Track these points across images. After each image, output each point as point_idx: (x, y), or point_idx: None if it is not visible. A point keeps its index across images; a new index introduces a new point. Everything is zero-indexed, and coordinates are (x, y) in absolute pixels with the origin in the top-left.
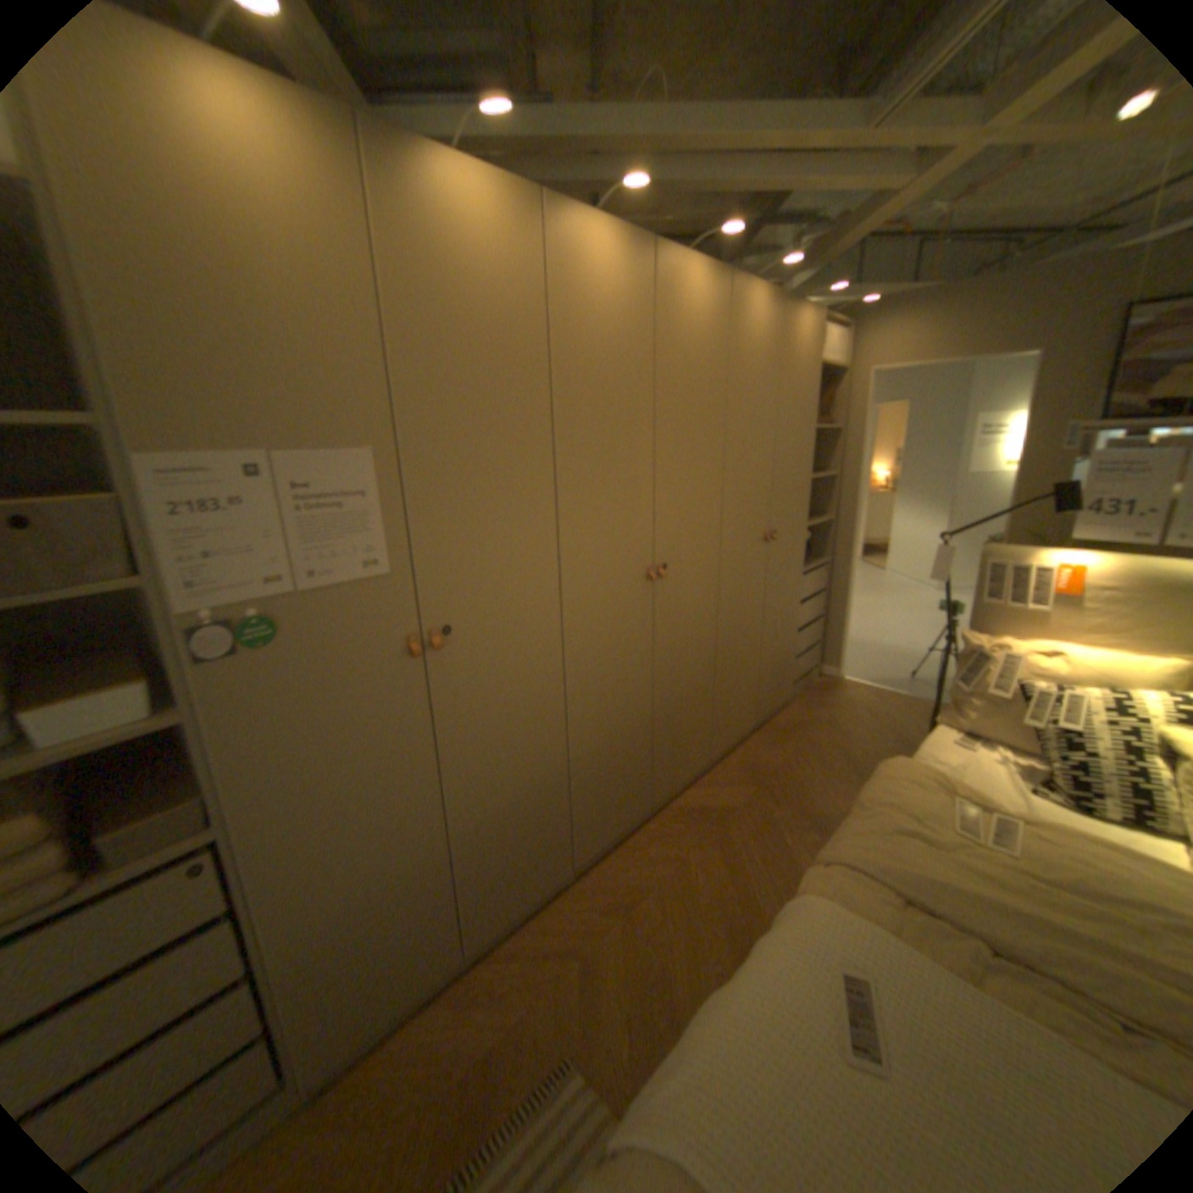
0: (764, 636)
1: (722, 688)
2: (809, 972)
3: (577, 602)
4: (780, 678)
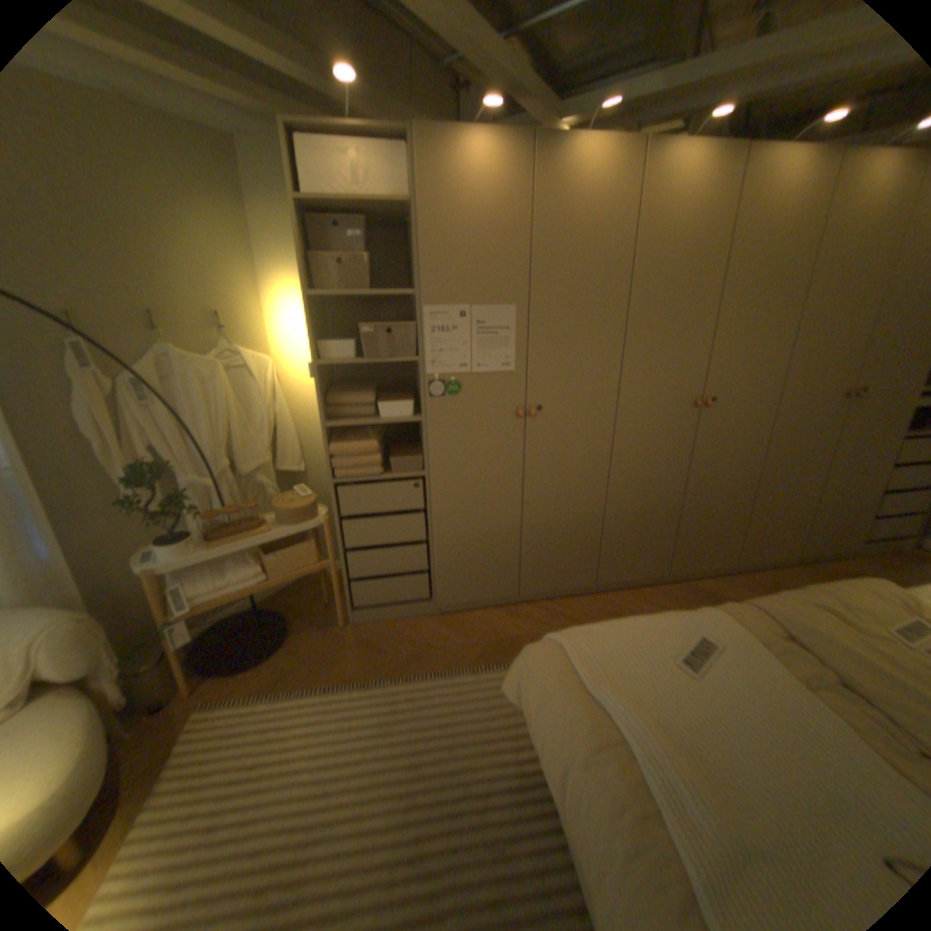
0: (829, 483)
1: (762, 511)
2: (681, 628)
3: (628, 410)
4: (846, 528)
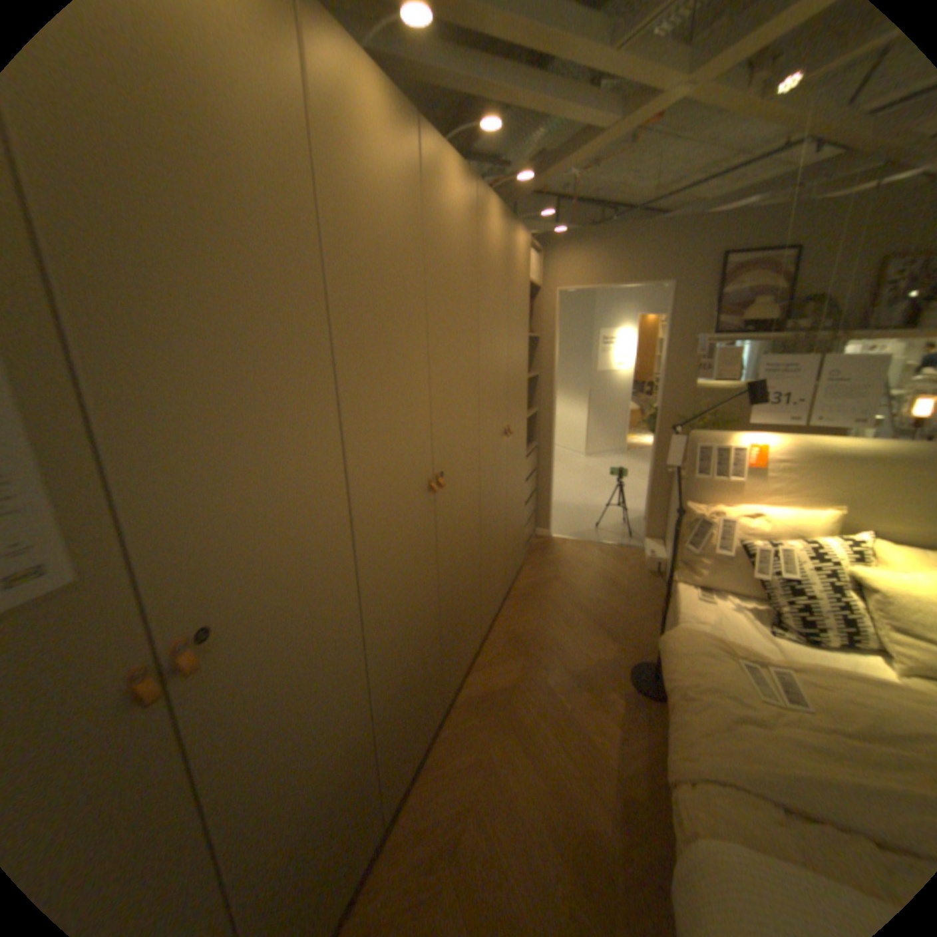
0: (508, 518)
1: (485, 574)
2: None
3: (371, 534)
4: (517, 549)
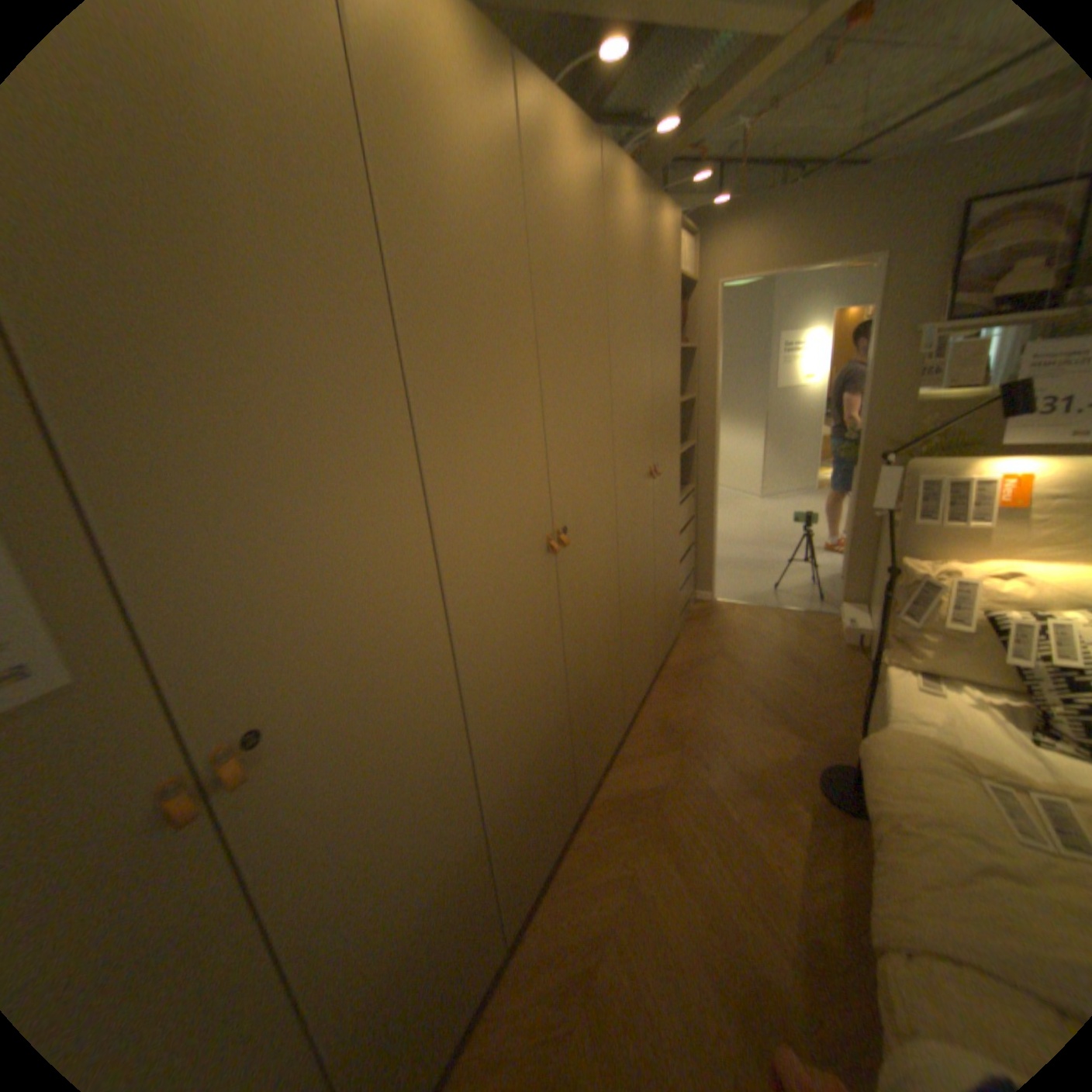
0: (656, 580)
1: (628, 649)
2: None
3: (470, 609)
4: (670, 618)
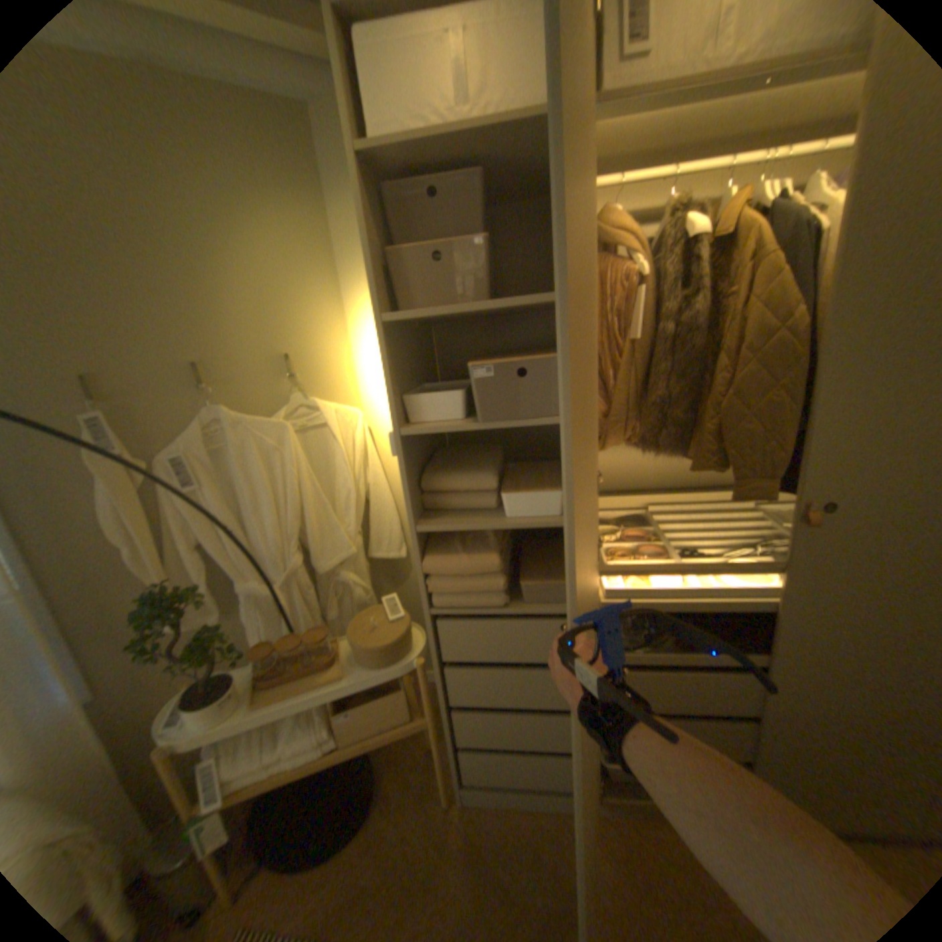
0: None
1: None
2: None
3: None
4: None
